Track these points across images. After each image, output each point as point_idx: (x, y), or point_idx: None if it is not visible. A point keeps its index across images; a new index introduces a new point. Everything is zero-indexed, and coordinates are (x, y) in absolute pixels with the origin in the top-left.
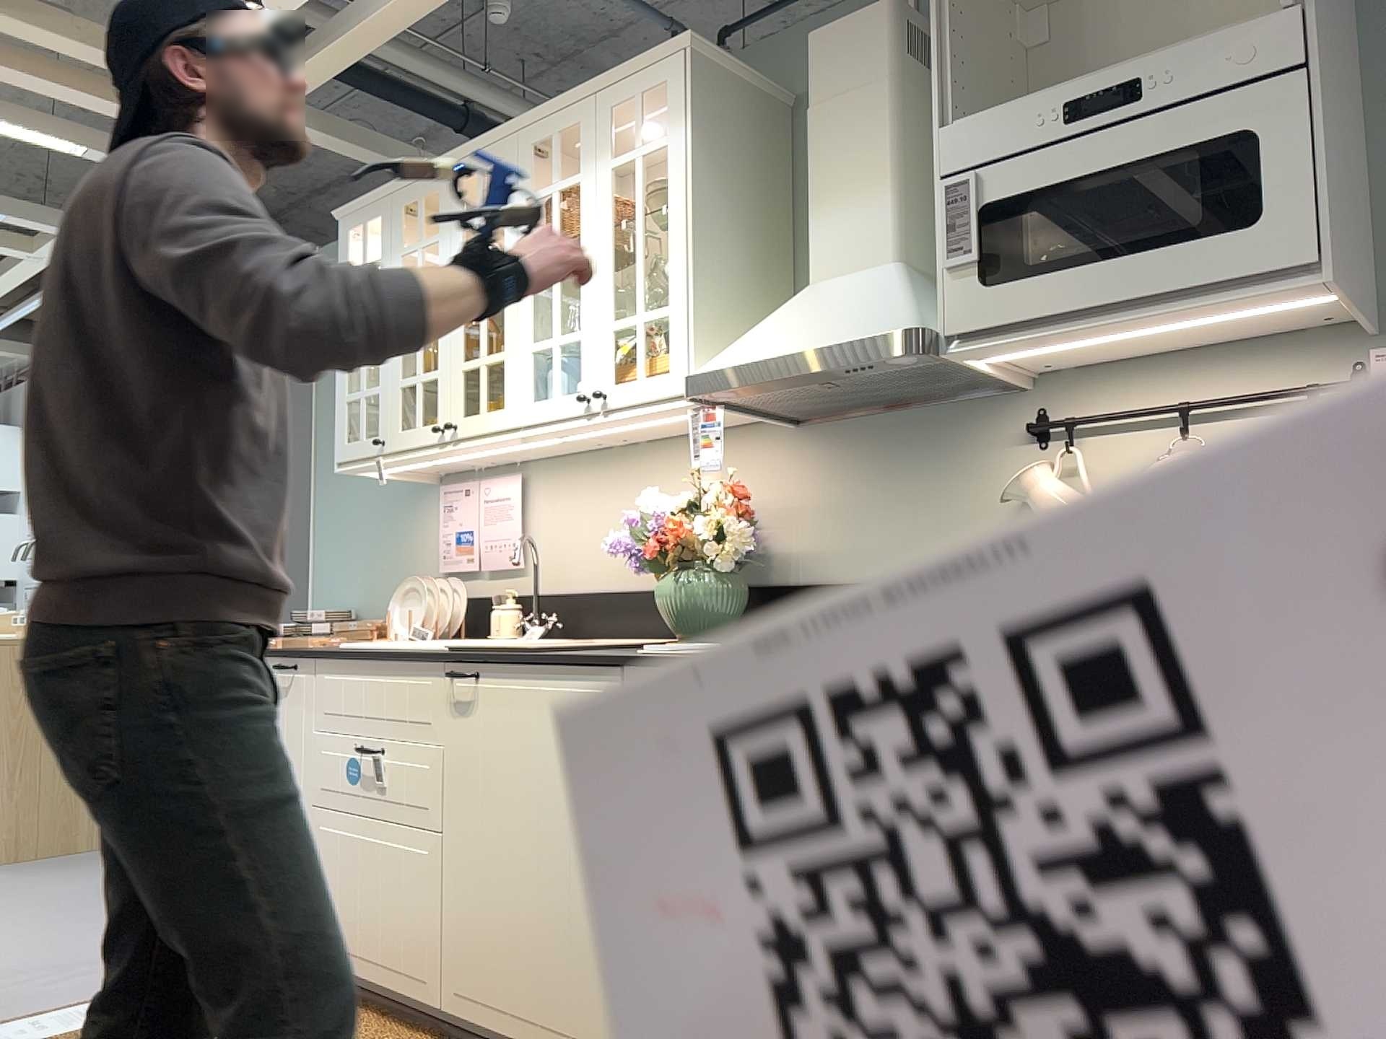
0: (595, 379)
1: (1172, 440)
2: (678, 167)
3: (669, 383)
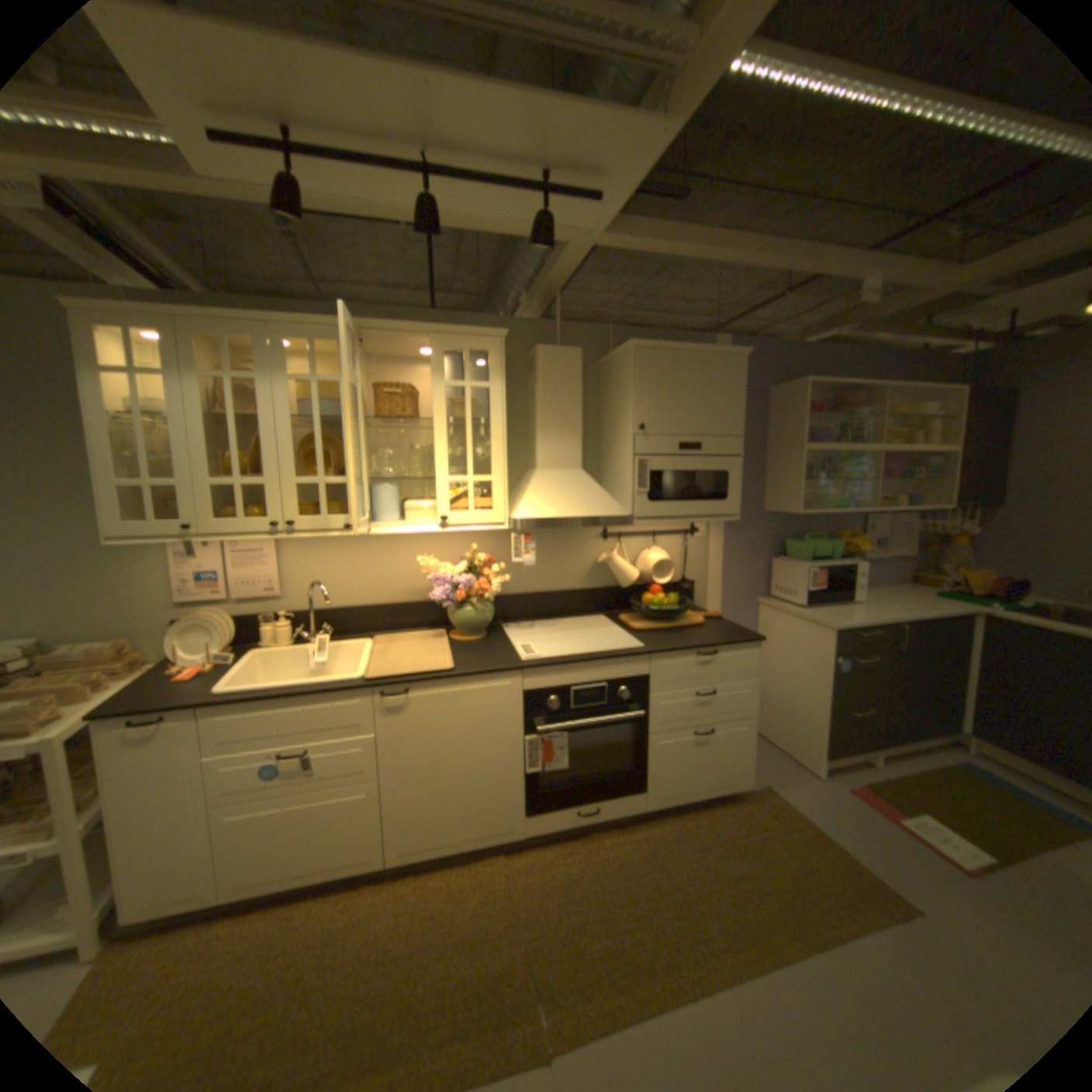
0: (437, 508)
1: (646, 542)
2: (499, 403)
3: (494, 518)
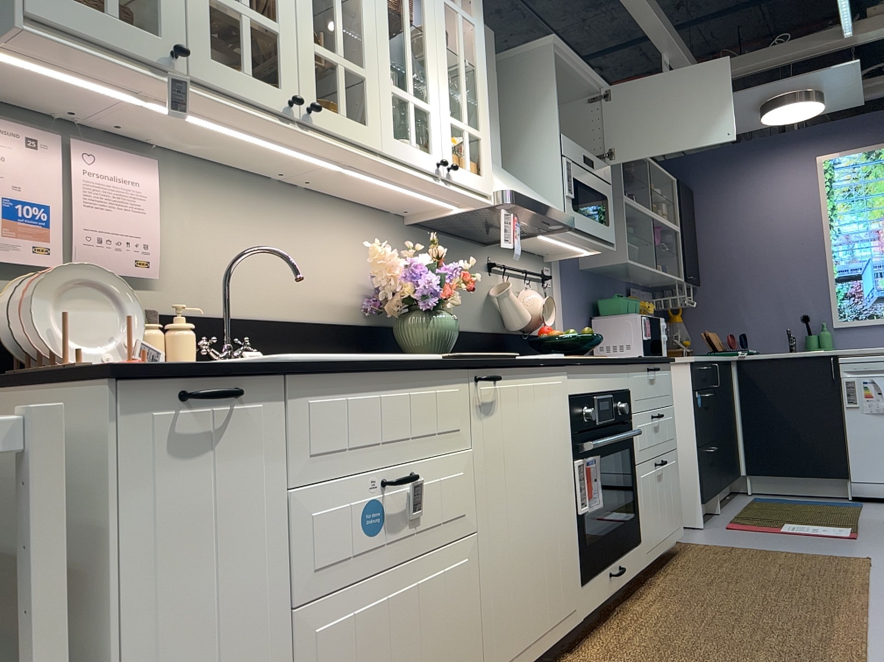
0: (442, 152)
1: (518, 283)
2: (482, 48)
3: (485, 185)
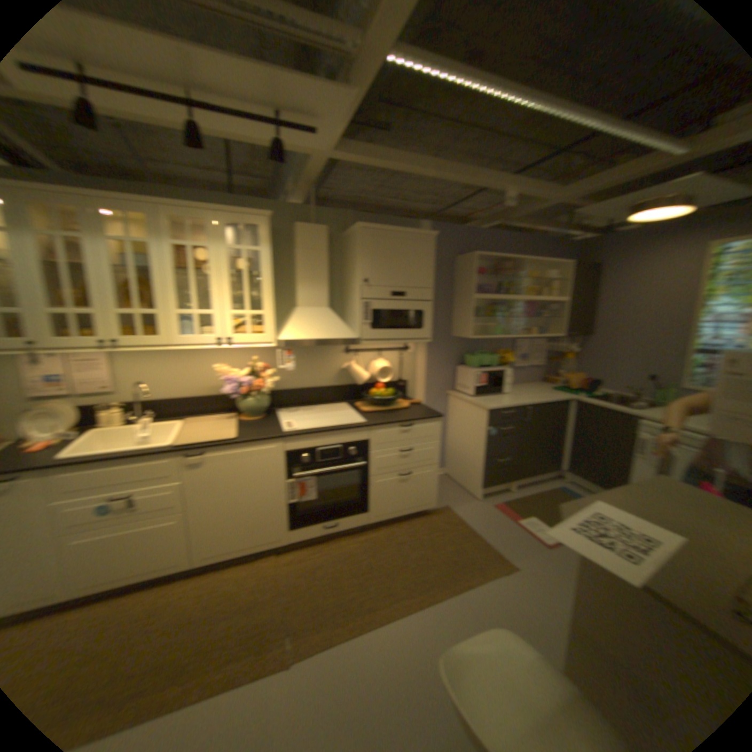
0: (227, 332)
1: (377, 355)
2: (270, 262)
3: (268, 339)
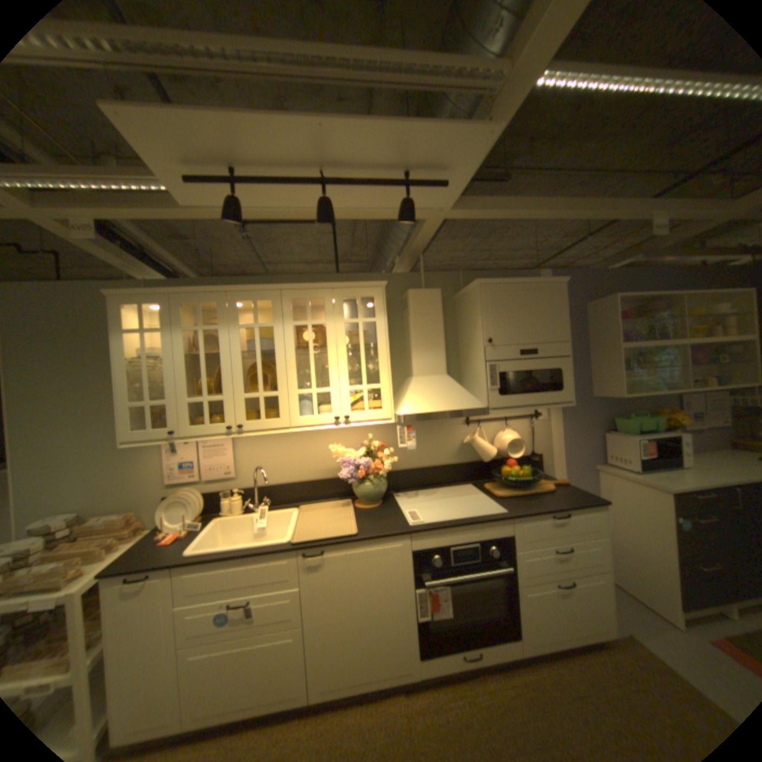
0: (341, 410)
1: (500, 425)
2: (383, 332)
3: (383, 415)
